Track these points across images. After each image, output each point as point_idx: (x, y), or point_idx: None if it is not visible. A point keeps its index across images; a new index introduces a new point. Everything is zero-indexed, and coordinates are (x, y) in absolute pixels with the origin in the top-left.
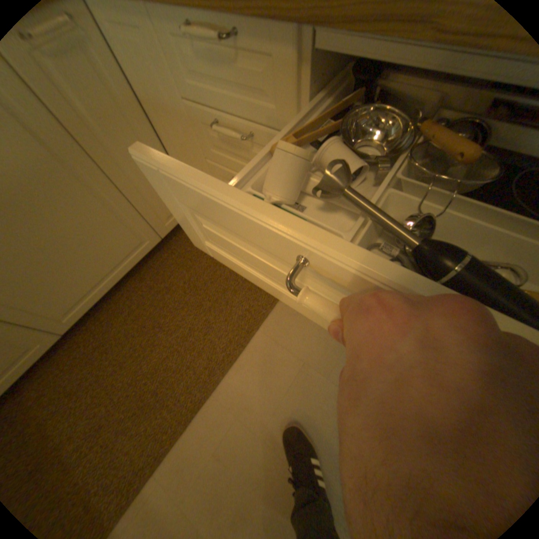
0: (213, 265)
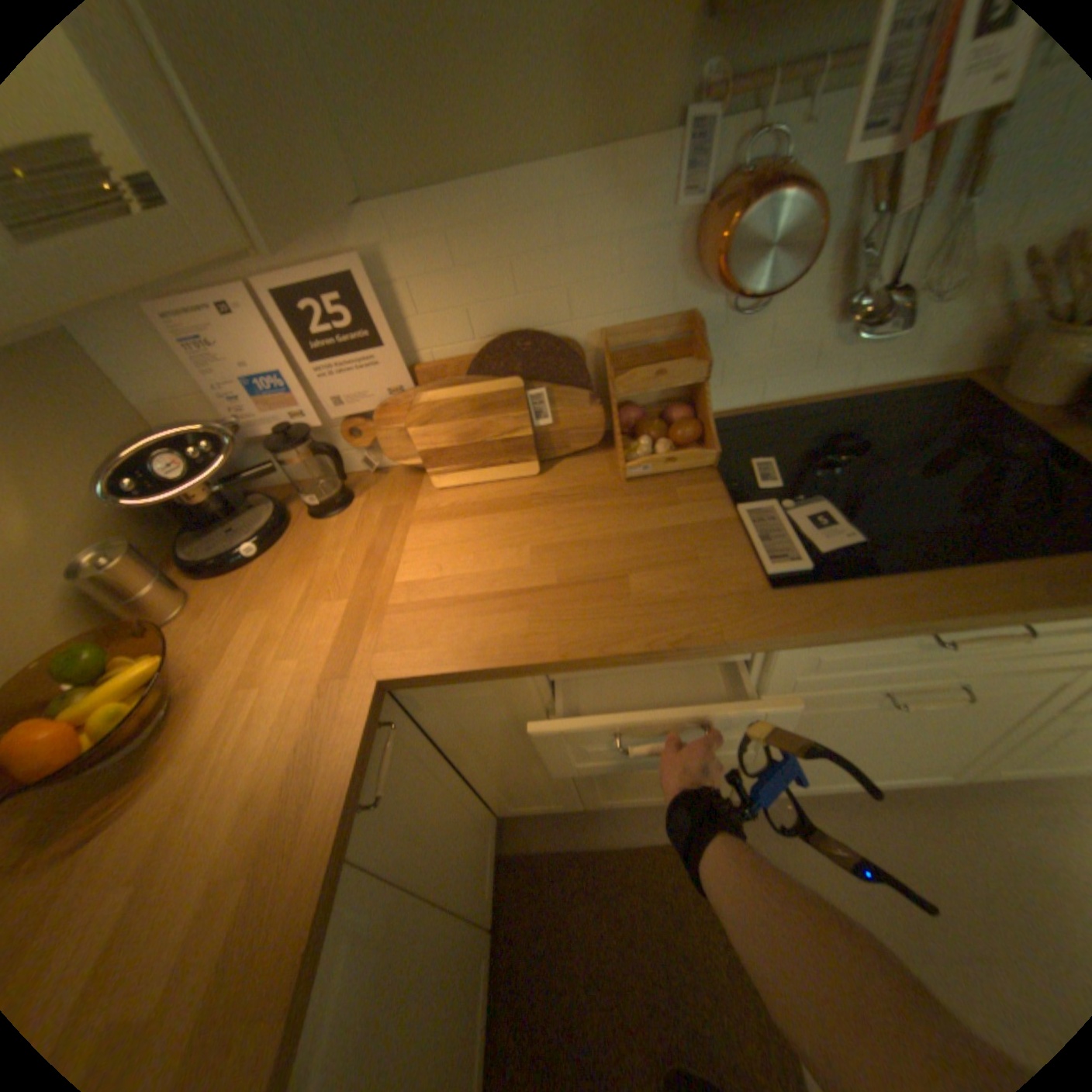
0: (602, 903)
